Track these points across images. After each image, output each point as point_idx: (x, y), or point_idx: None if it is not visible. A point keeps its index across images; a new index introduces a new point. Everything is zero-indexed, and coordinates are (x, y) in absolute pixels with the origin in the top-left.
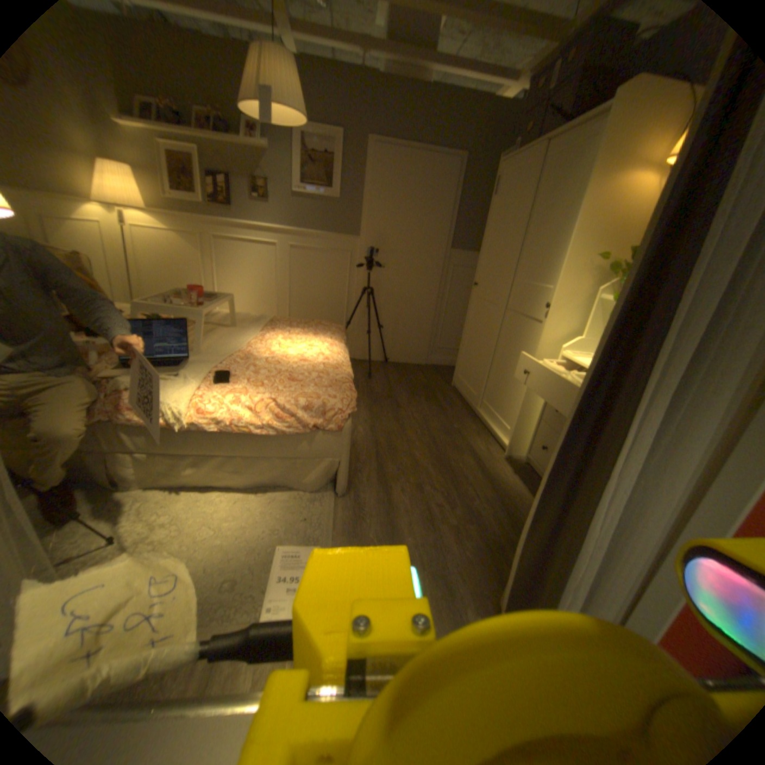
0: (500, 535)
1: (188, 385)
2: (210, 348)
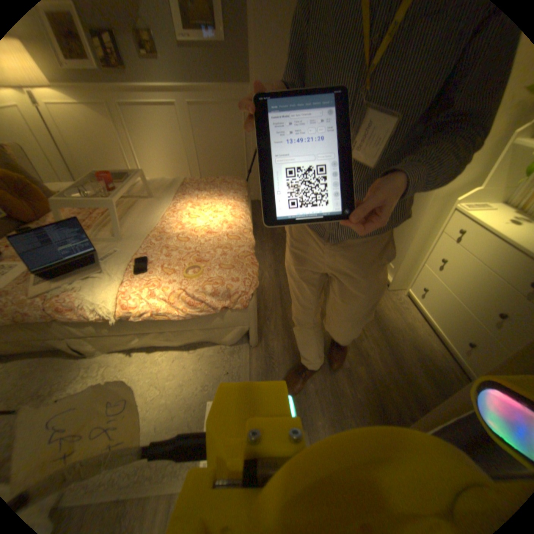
0: (386, 375)
1: (110, 285)
2: (130, 232)
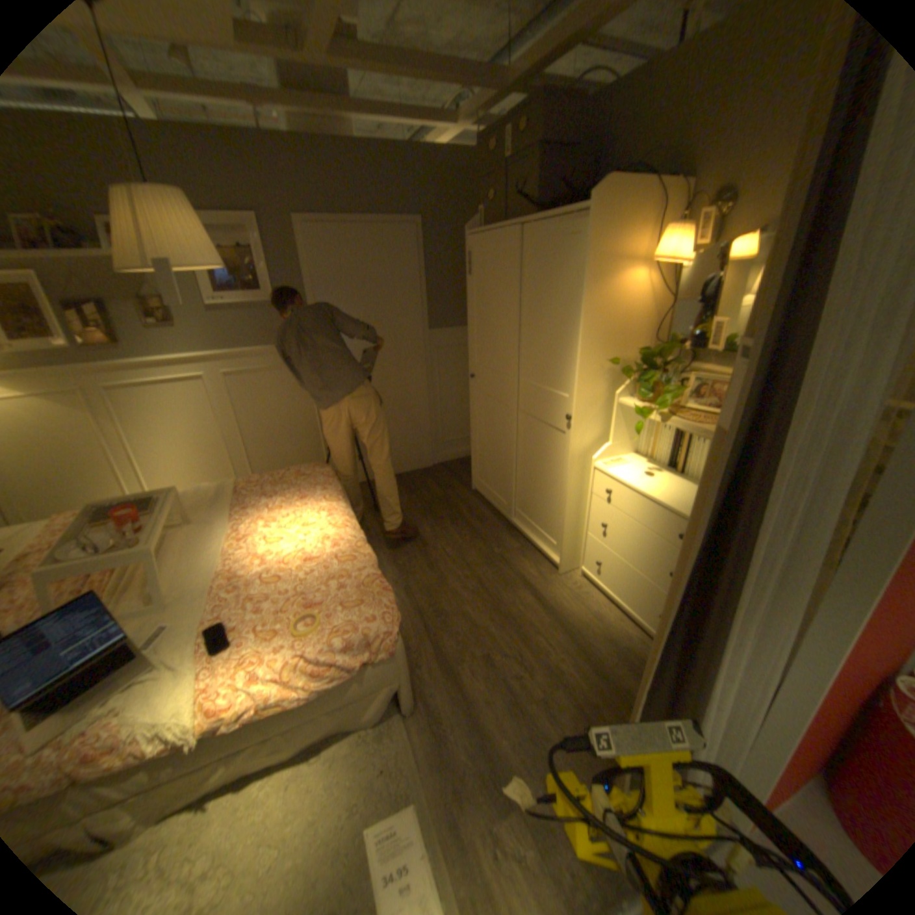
0: (589, 691)
1: (177, 686)
2: (175, 591)
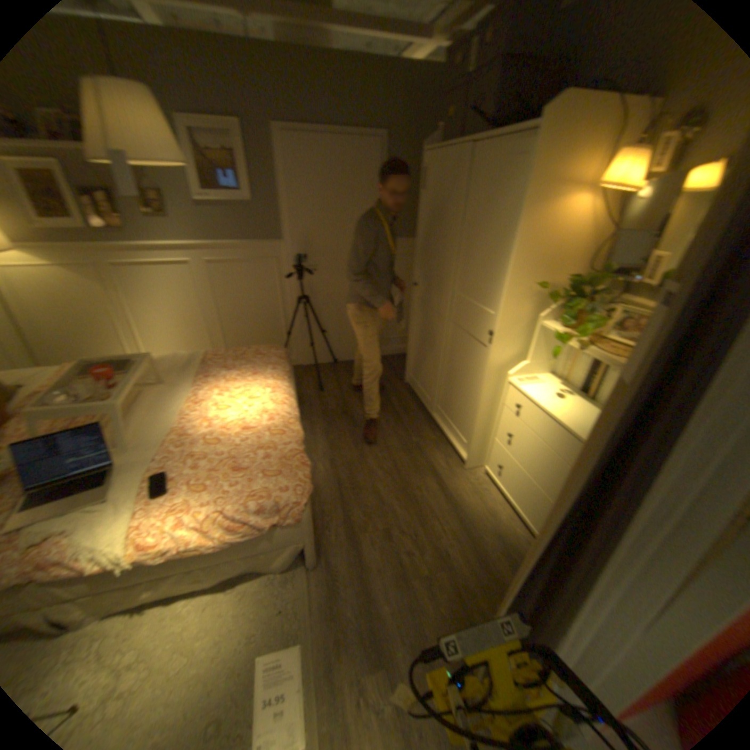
0: (470, 579)
1: (121, 519)
2: (139, 438)
